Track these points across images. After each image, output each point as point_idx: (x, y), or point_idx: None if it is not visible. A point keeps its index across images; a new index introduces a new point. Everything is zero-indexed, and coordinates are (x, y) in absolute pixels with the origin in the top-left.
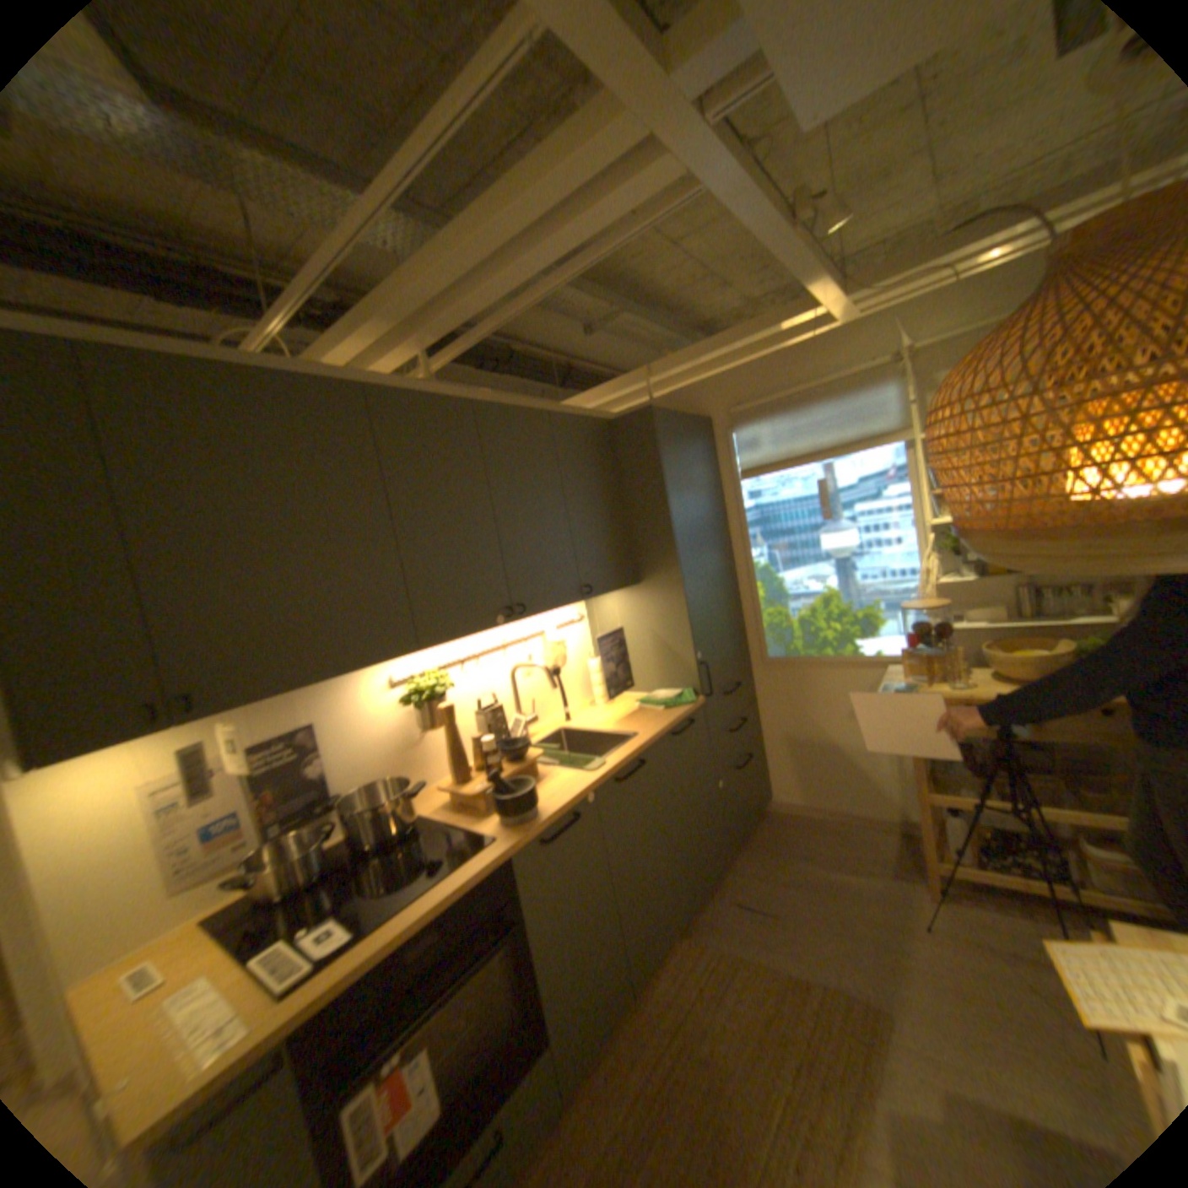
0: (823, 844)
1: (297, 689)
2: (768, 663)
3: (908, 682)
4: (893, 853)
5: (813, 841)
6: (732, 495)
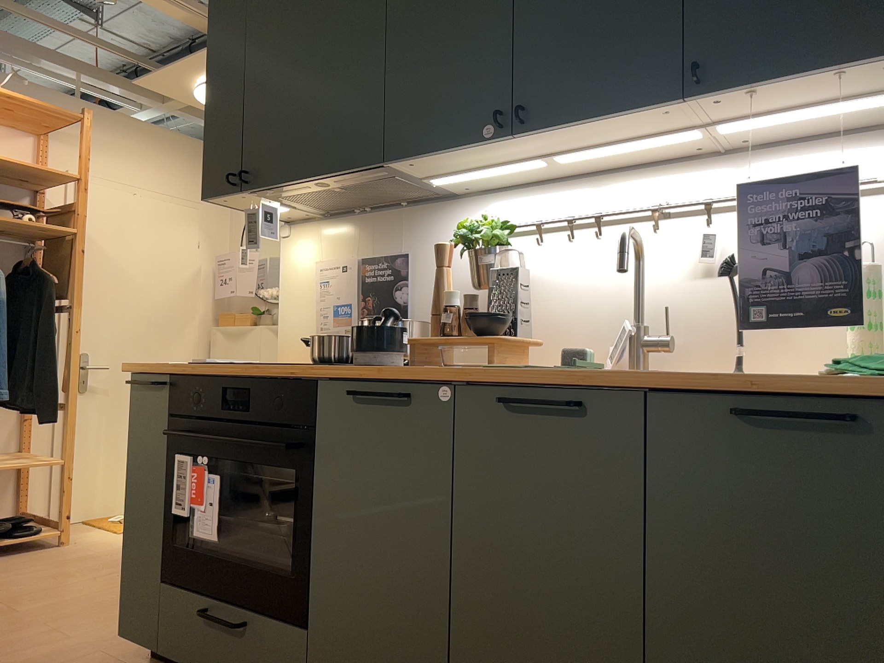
0: None
1: (303, 182)
2: None
3: None
4: None
5: None
6: None
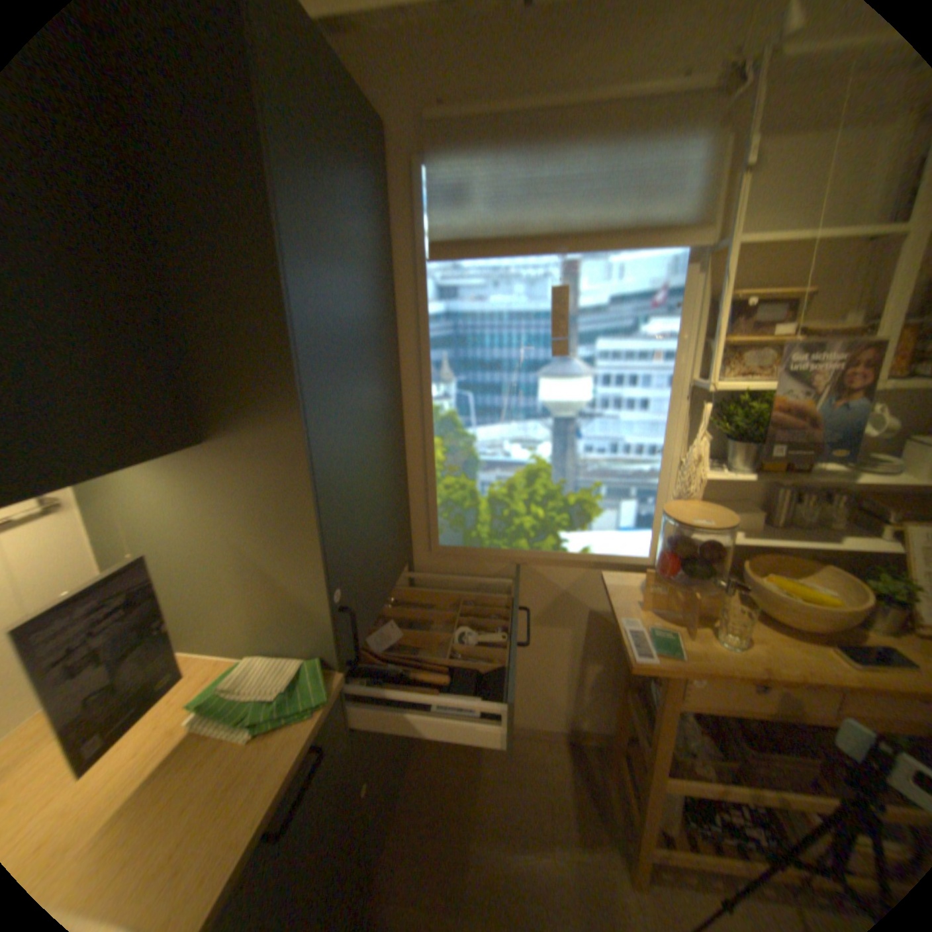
0: (489, 781)
1: None
2: (439, 551)
3: (653, 619)
4: (569, 783)
5: (477, 777)
6: (411, 285)
